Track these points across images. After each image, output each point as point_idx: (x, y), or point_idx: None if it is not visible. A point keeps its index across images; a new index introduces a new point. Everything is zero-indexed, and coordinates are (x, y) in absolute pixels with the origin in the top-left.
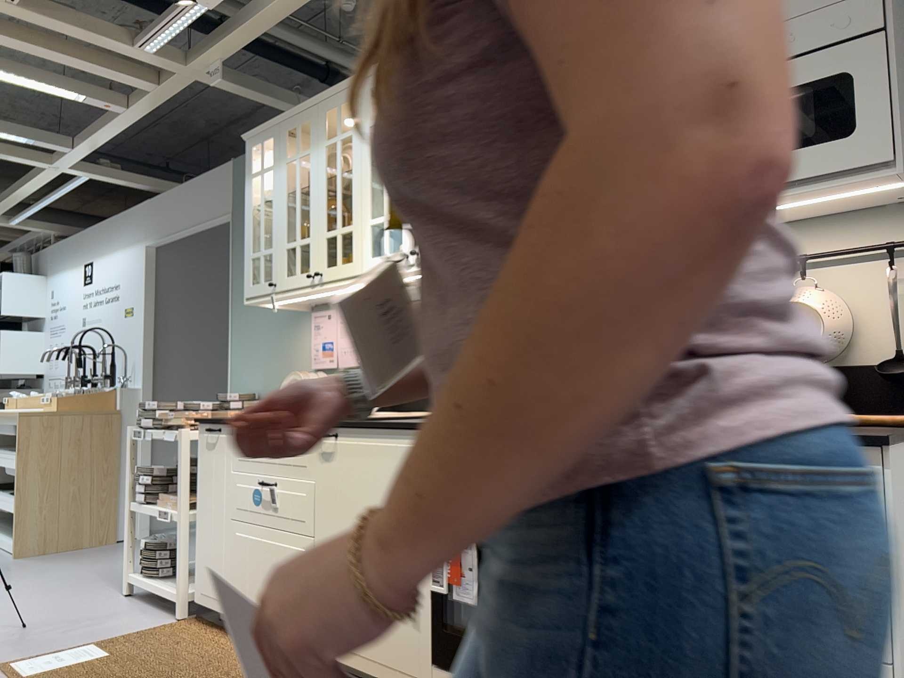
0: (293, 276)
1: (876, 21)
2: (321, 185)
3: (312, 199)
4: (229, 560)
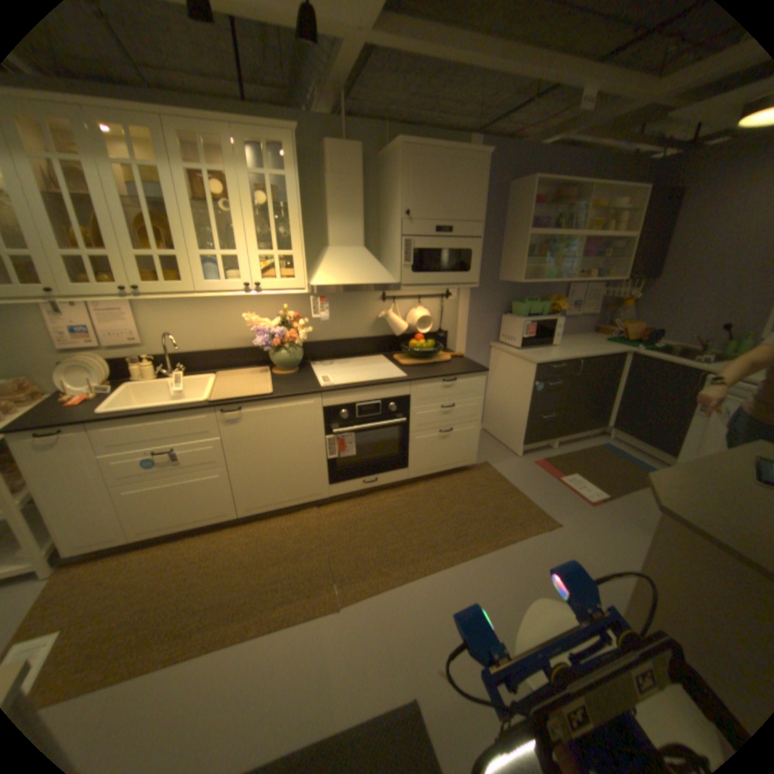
0: (86, 286)
1: (481, 235)
2: (115, 204)
3: (100, 215)
4: (116, 515)
